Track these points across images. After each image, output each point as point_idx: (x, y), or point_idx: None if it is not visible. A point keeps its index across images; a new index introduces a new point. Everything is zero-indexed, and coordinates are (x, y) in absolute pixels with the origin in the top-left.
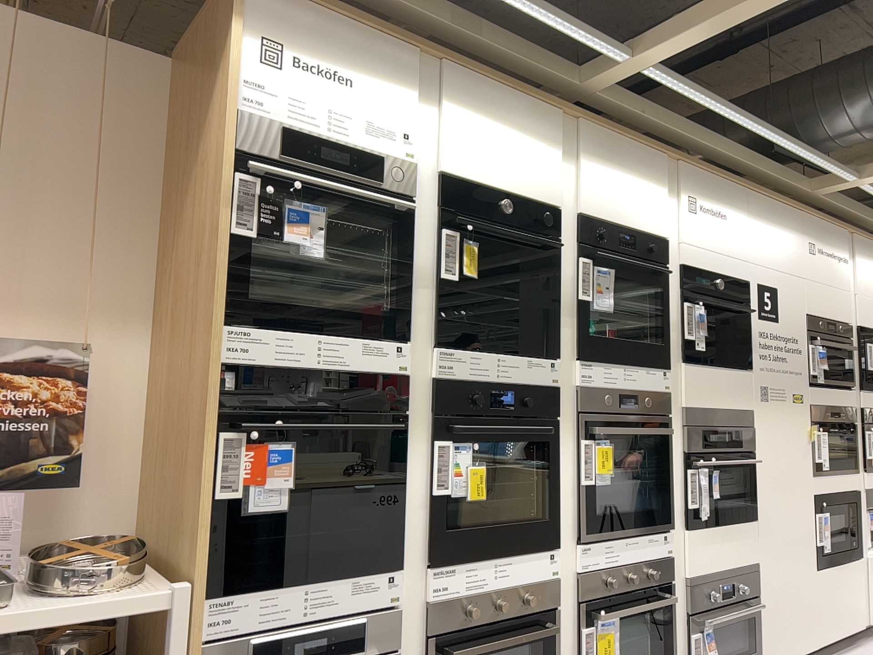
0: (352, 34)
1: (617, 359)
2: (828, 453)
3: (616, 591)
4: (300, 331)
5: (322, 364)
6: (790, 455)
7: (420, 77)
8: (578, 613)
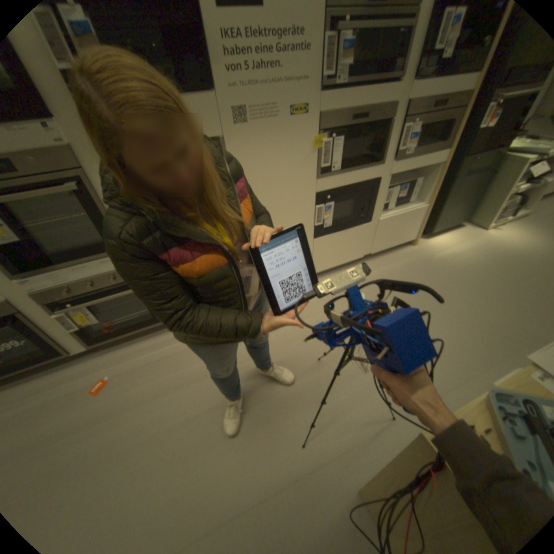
0: None
1: None
2: (345, 155)
3: (77, 294)
4: None
5: None
6: (284, 168)
7: None
8: (45, 310)
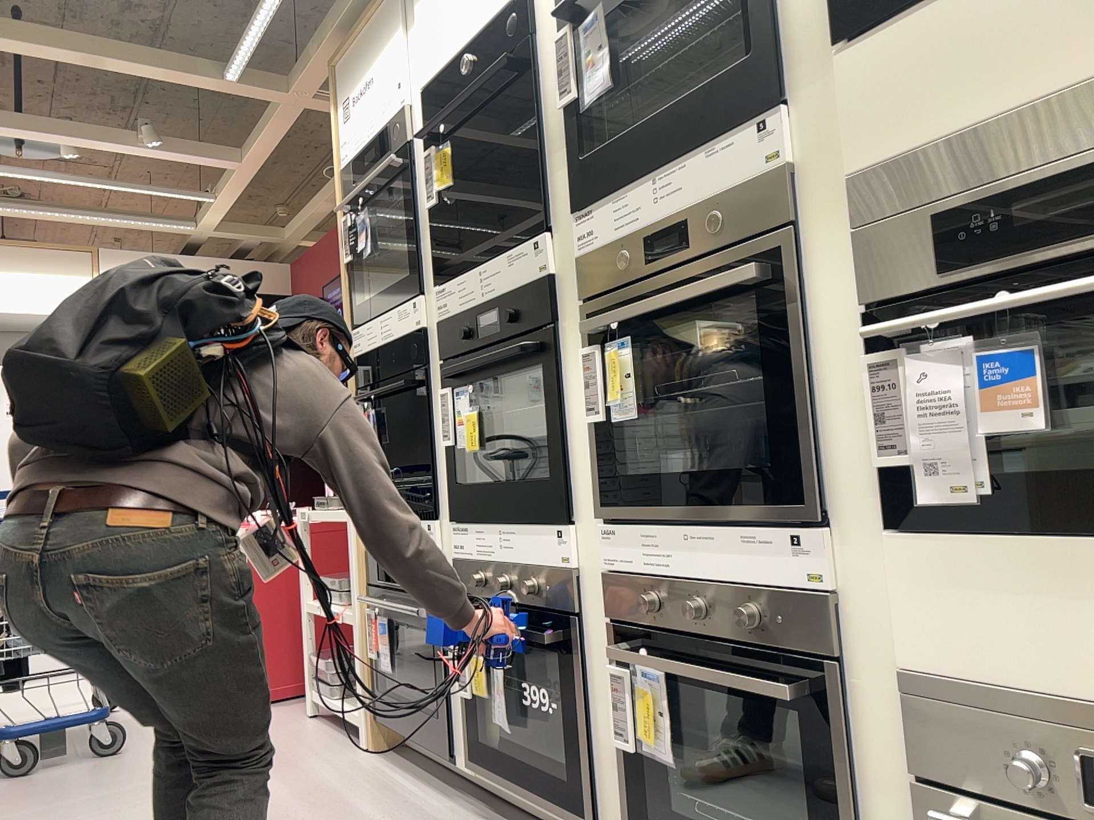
0: (367, 36)
1: (639, 169)
2: None
3: (671, 626)
4: (373, 317)
5: (382, 339)
6: None
7: (402, 10)
8: (612, 639)
